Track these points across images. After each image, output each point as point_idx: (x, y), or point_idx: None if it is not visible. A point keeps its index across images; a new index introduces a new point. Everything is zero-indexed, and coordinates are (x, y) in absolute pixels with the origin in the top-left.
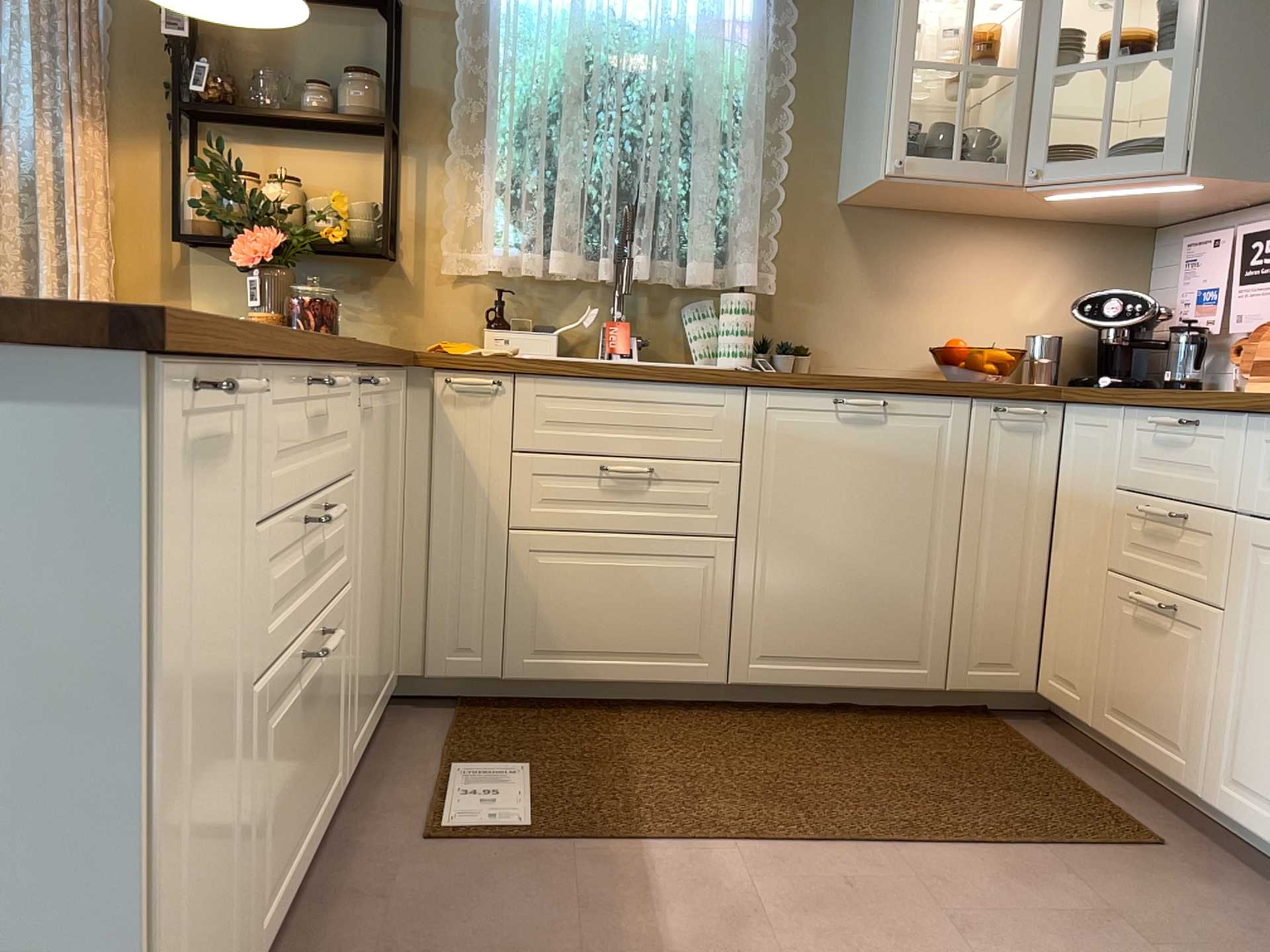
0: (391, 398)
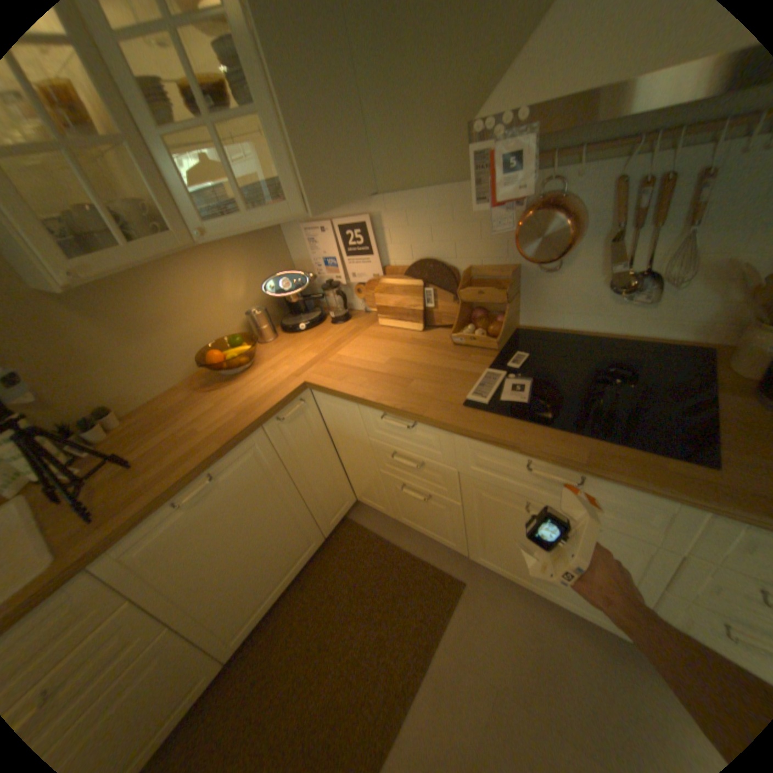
0: None
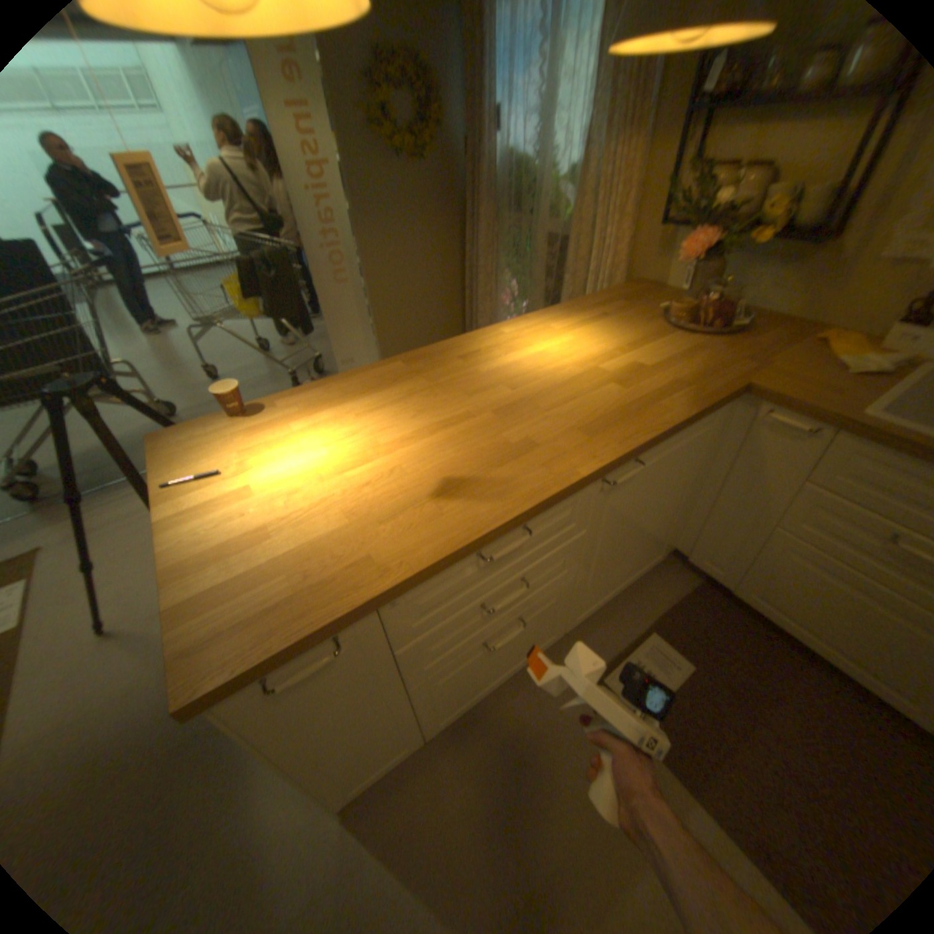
0: (693, 435)
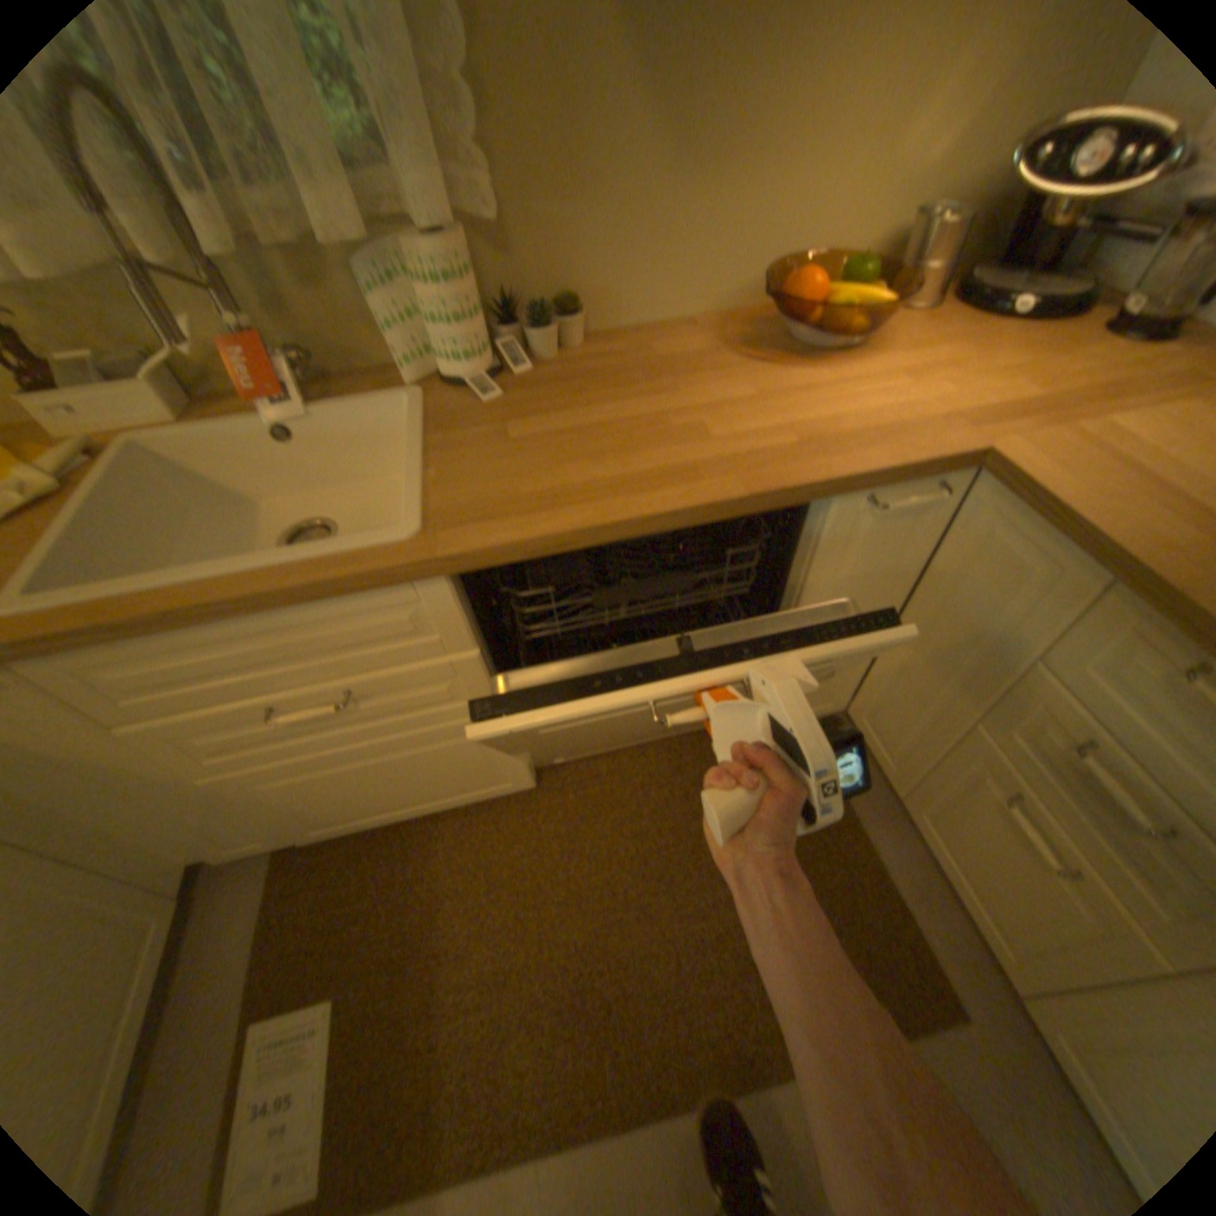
0: None
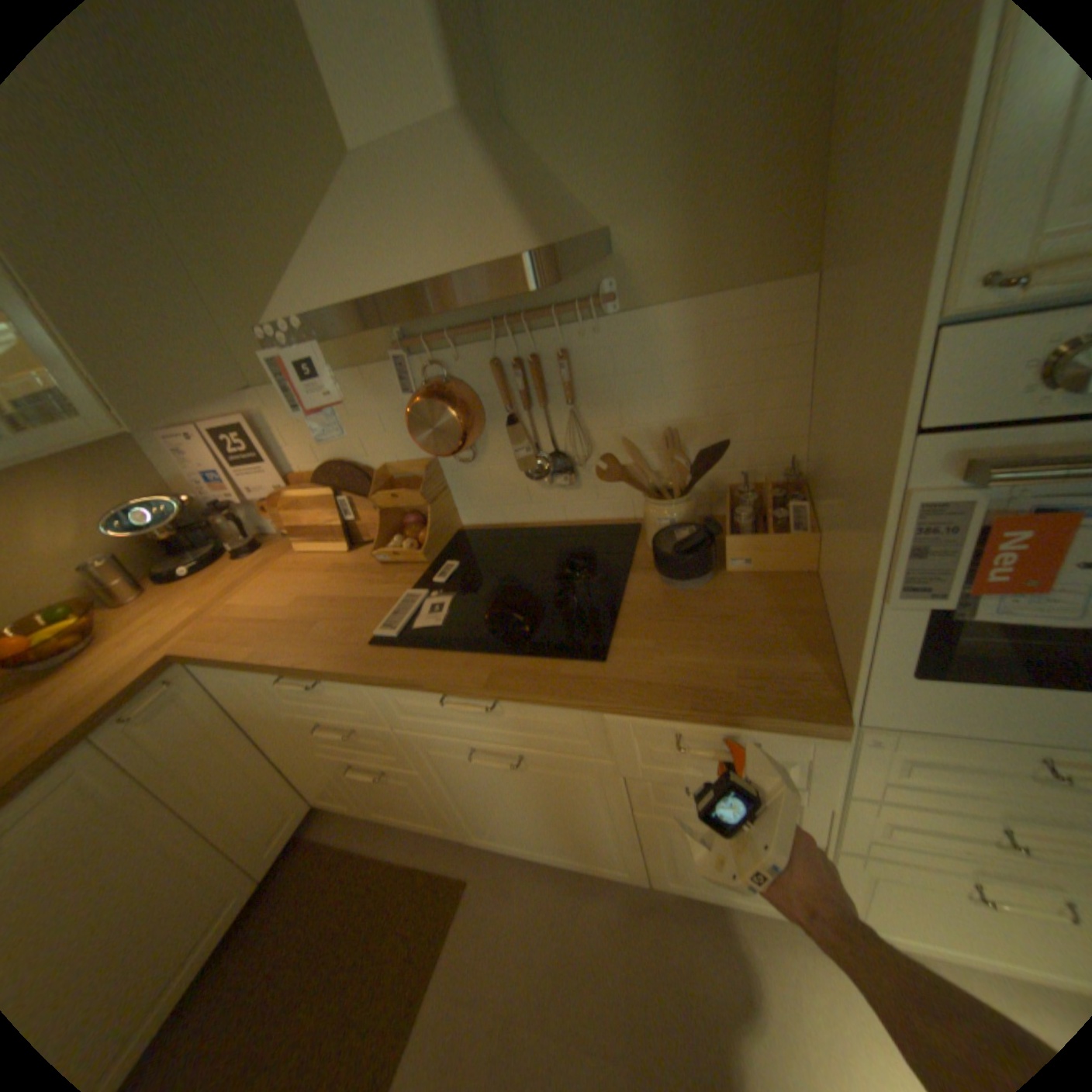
0: None
